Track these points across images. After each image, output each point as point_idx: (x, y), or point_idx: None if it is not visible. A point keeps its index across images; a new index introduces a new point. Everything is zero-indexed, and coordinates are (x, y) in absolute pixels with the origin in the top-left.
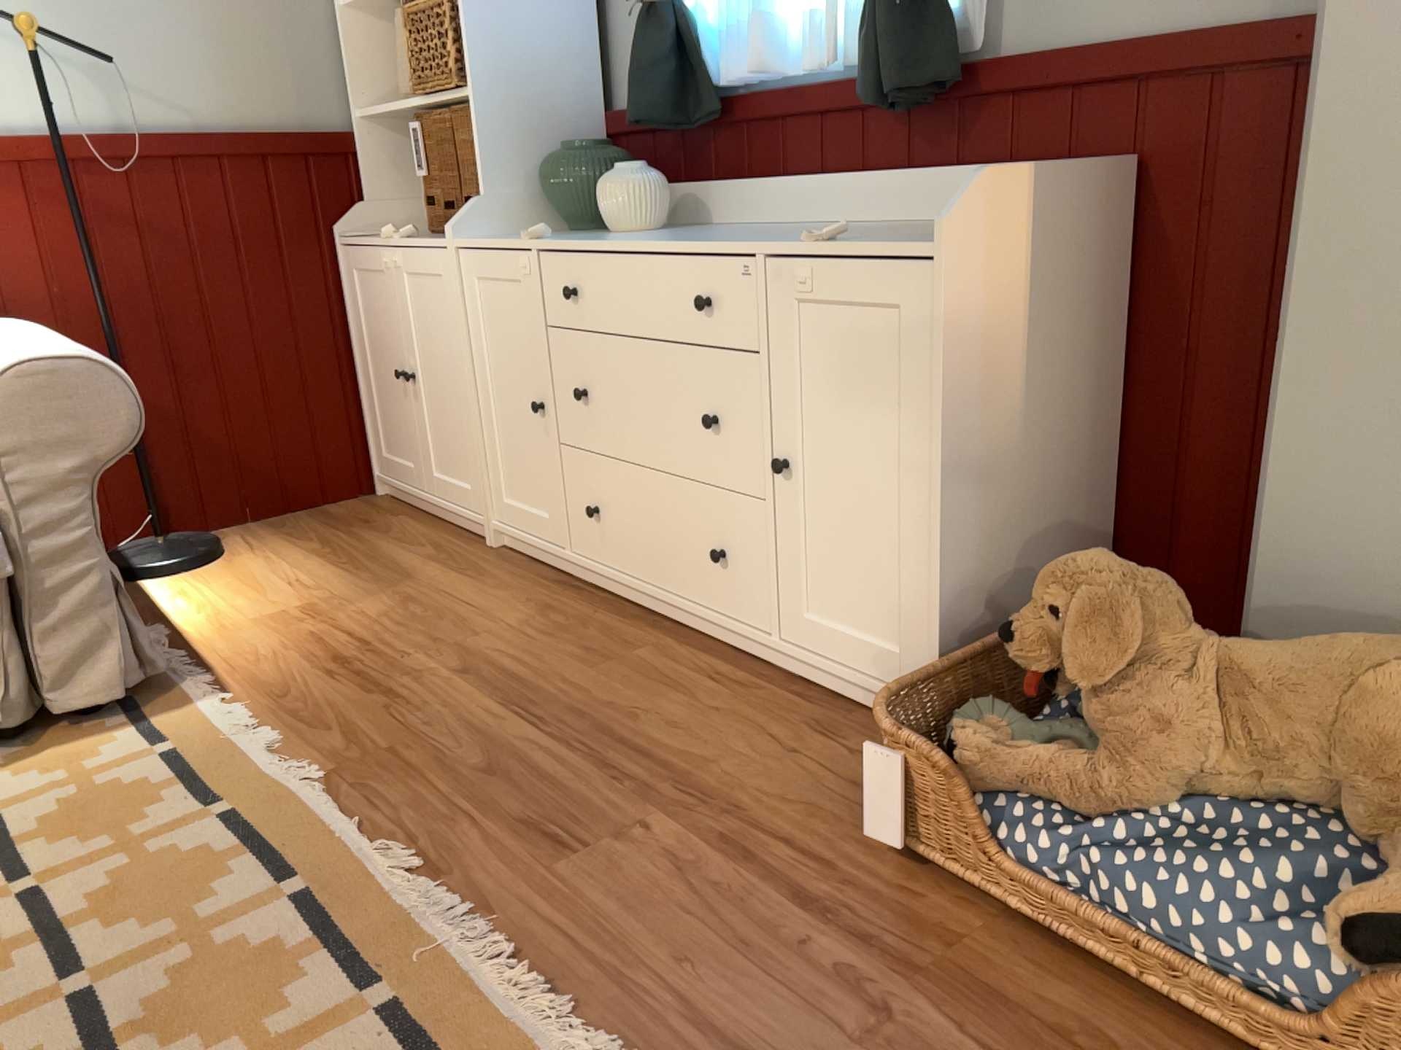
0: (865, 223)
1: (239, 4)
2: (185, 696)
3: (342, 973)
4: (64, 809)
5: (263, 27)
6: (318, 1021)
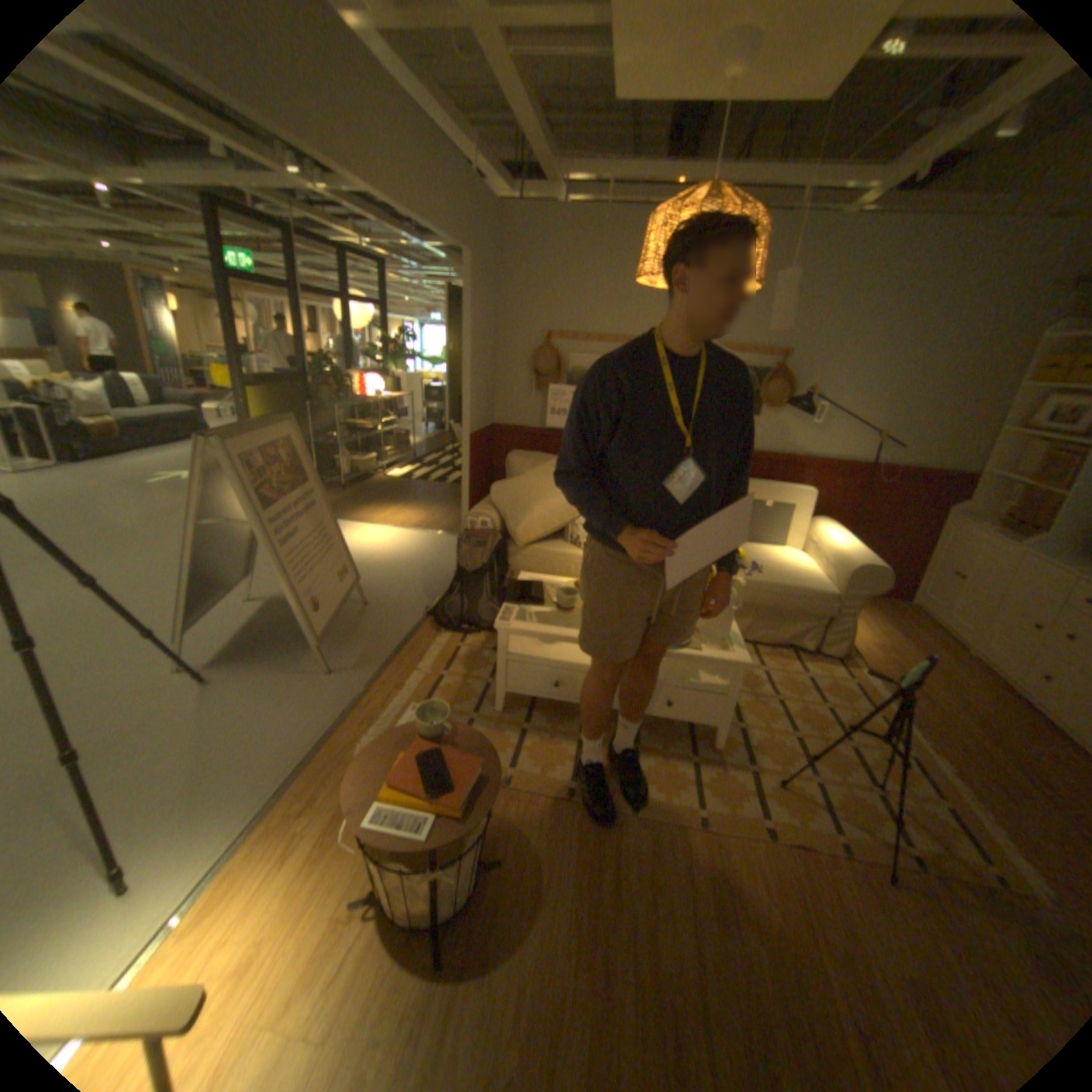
0: None
1: (958, 423)
2: (857, 666)
3: (934, 792)
4: (830, 687)
5: (963, 431)
6: (929, 800)
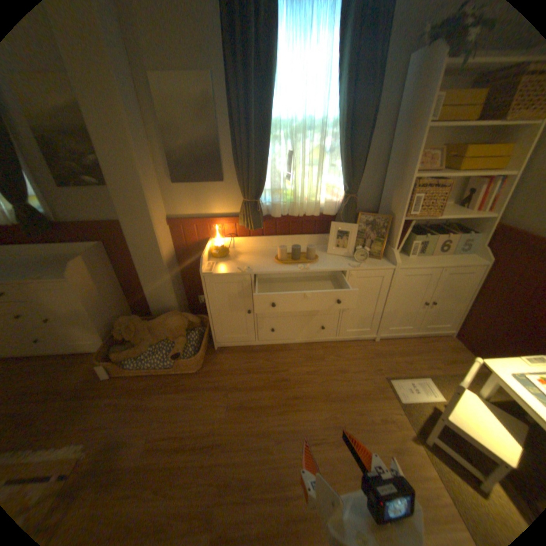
0: (40, 255)
1: None
2: None
3: None
4: None
5: None
6: None
